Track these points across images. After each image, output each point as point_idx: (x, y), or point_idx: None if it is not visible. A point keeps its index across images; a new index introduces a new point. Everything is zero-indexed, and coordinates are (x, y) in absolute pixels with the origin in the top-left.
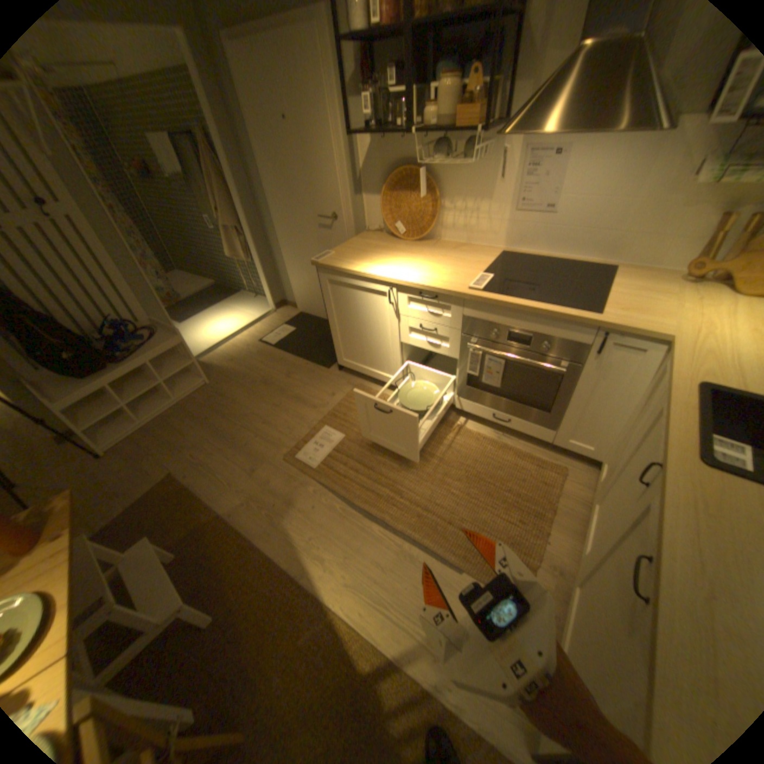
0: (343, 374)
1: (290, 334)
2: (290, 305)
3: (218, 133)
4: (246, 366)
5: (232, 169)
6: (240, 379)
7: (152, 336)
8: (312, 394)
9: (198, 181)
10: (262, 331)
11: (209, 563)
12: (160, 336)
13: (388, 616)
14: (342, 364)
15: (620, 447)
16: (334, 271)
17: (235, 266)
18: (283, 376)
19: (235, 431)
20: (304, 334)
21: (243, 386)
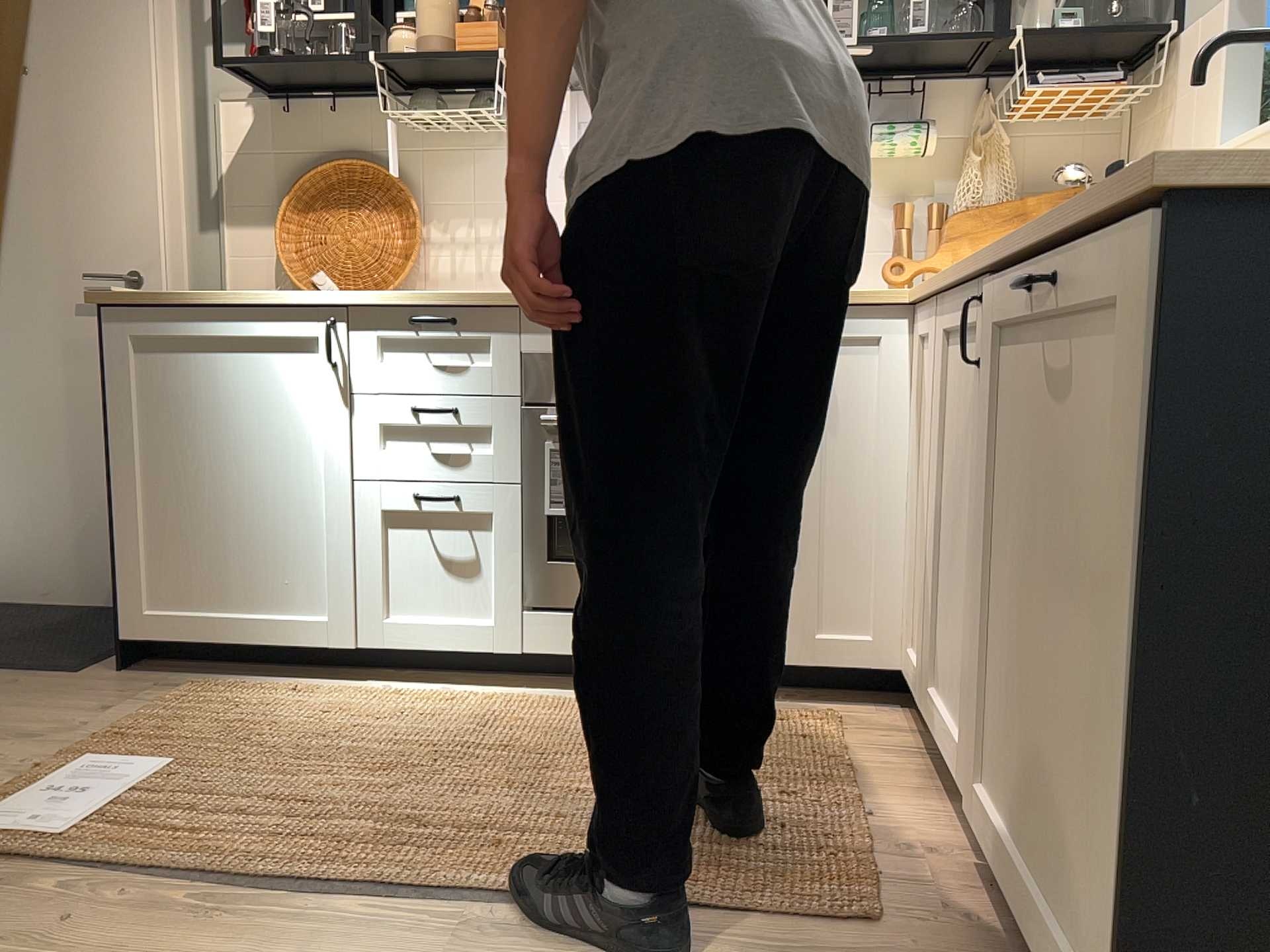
0: (134, 675)
1: None
2: None
3: None
4: None
5: None
6: None
7: None
8: (16, 719)
9: None
10: None
11: None
12: None
13: None
14: (136, 636)
15: (919, 571)
16: (161, 308)
17: None
18: None
19: None
20: None
21: None
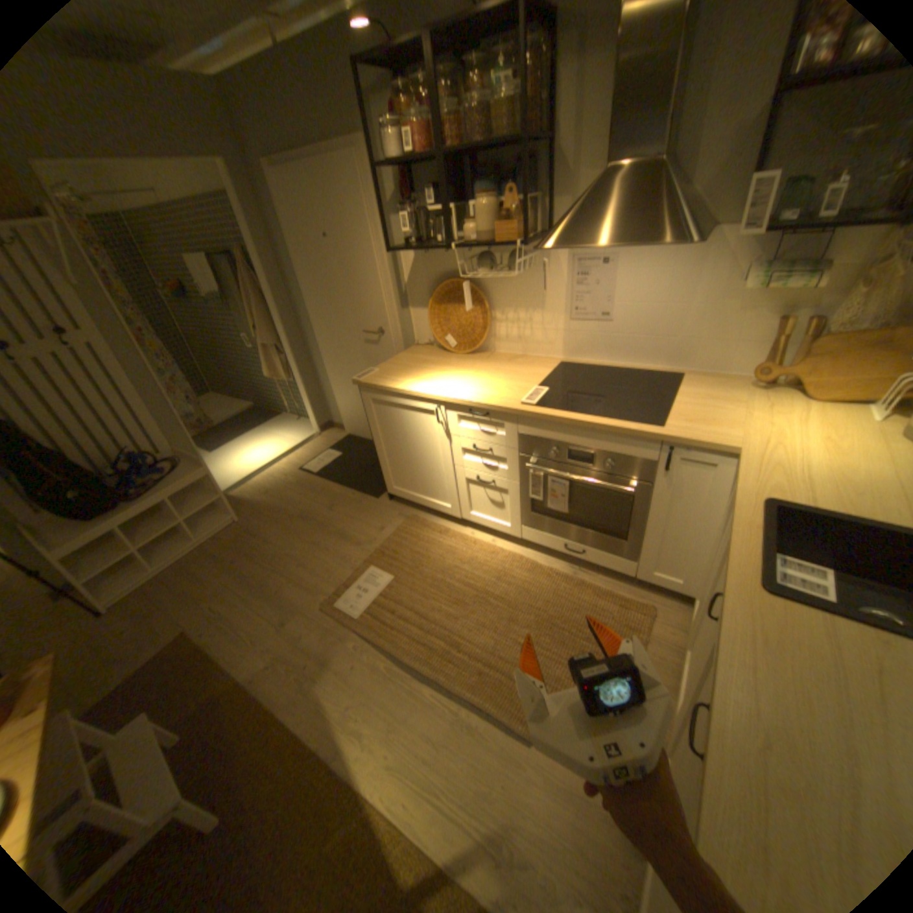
0: (394, 504)
1: (335, 460)
2: (337, 427)
3: (258, 252)
4: (283, 499)
5: (272, 286)
6: (274, 515)
7: (174, 469)
8: (357, 529)
9: (236, 300)
10: (303, 458)
11: (221, 746)
12: (183, 469)
13: (439, 809)
14: (392, 493)
15: (707, 579)
16: (377, 390)
17: (275, 387)
18: (324, 510)
19: (264, 578)
20: (351, 460)
21: (278, 523)
